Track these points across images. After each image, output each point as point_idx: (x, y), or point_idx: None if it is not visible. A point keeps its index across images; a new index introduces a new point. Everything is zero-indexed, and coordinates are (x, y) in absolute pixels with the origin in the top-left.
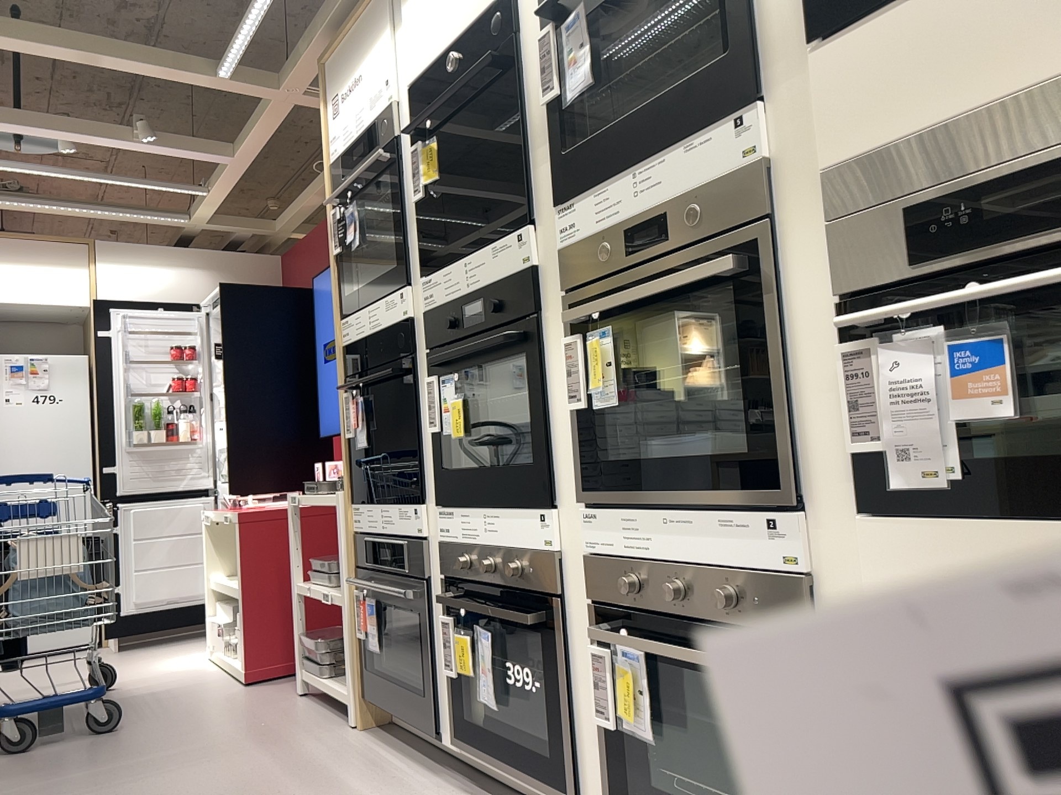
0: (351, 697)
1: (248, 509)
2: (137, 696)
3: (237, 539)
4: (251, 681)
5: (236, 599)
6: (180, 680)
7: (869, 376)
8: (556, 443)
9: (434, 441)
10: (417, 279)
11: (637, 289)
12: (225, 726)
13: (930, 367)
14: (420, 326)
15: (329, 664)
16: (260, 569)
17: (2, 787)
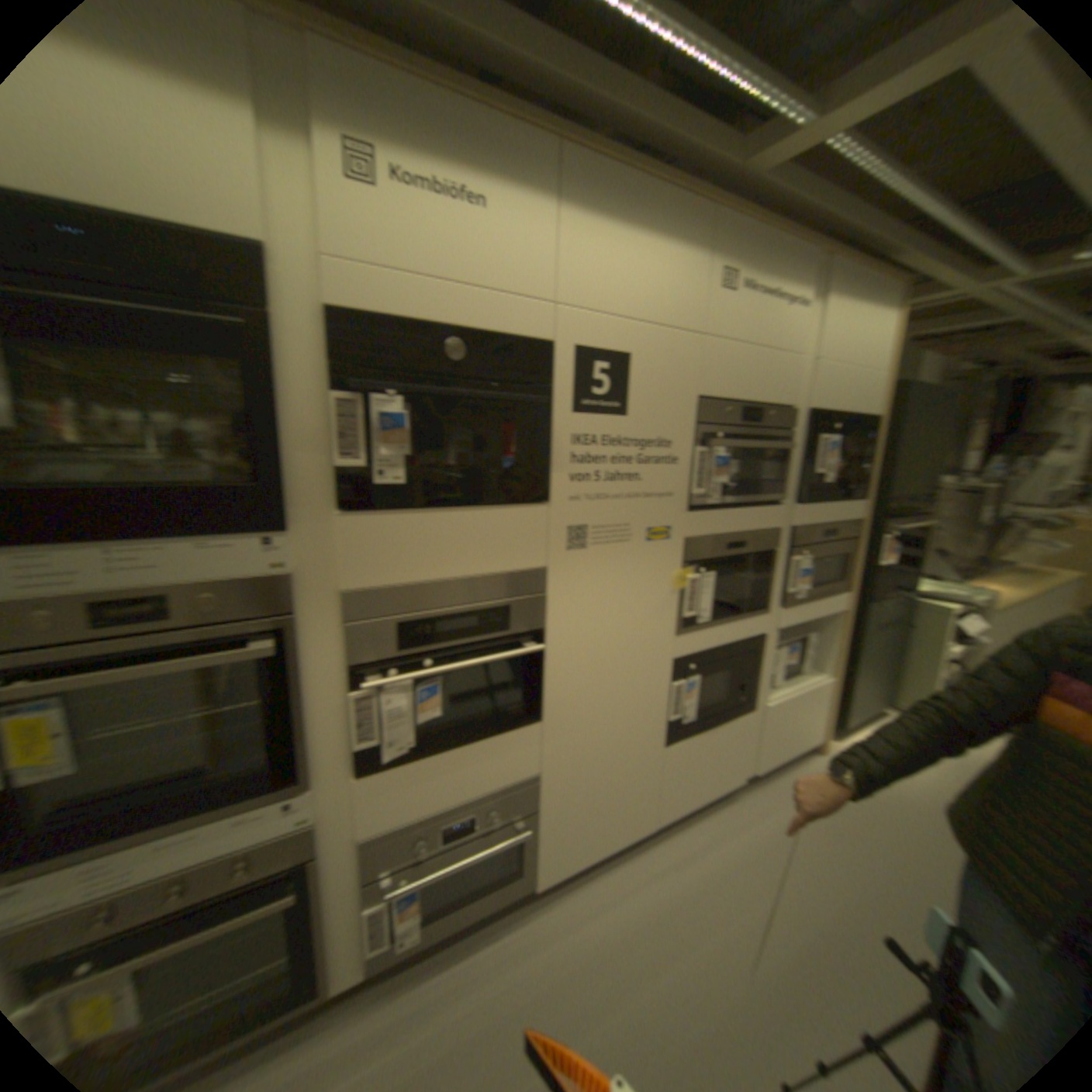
0: None
1: None
2: None
3: None
4: None
5: None
6: None
7: (365, 712)
8: None
9: None
10: None
11: (127, 673)
12: None
13: (399, 702)
14: None
15: None
16: None
17: None
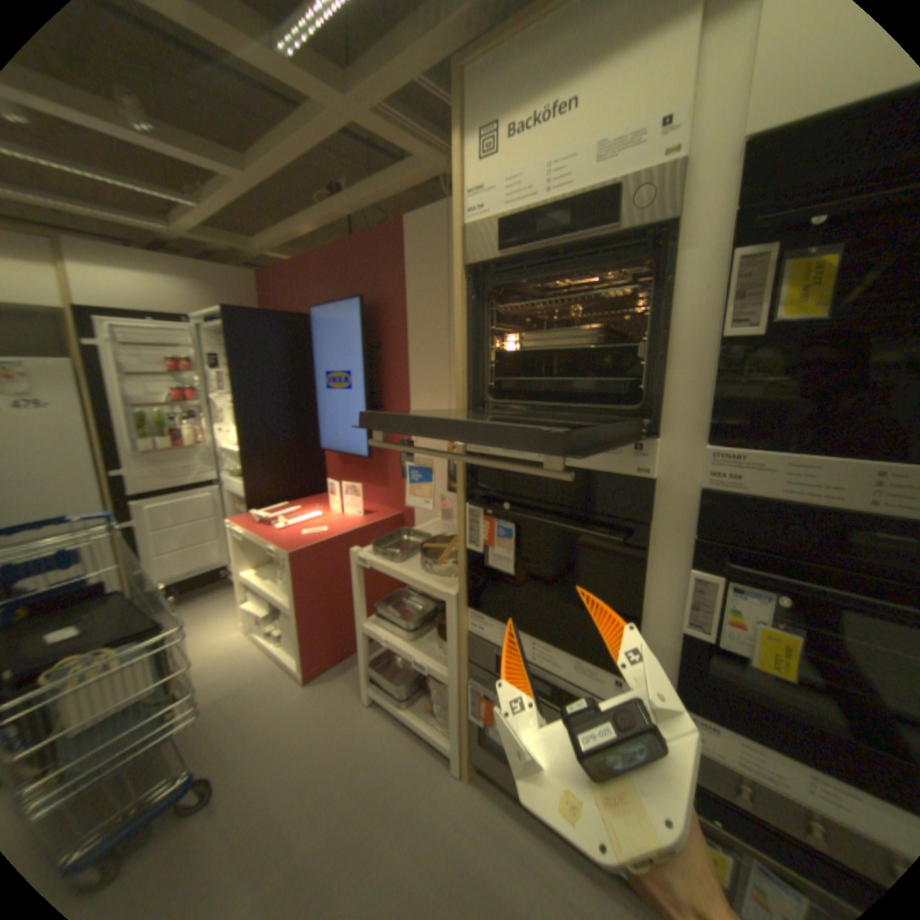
0: (458, 758)
1: (284, 532)
2: (203, 714)
3: (289, 574)
4: (310, 683)
5: (284, 612)
6: (235, 677)
7: None
8: None
9: (695, 641)
10: (686, 435)
11: None
12: (328, 783)
13: None
14: (679, 496)
15: (408, 699)
16: (311, 595)
17: None
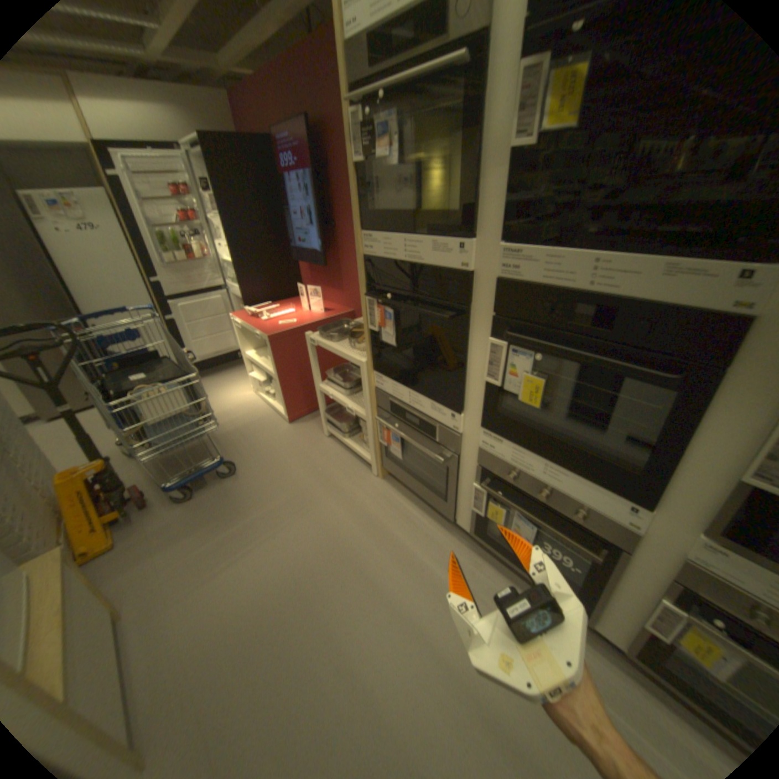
0: (375, 465)
1: (266, 324)
2: (230, 435)
3: (270, 351)
4: (293, 423)
5: (272, 378)
6: (248, 417)
7: None
8: (686, 473)
9: (491, 386)
10: (490, 236)
11: None
12: (300, 472)
13: None
14: (486, 285)
15: (349, 433)
16: (286, 367)
17: (194, 543)
